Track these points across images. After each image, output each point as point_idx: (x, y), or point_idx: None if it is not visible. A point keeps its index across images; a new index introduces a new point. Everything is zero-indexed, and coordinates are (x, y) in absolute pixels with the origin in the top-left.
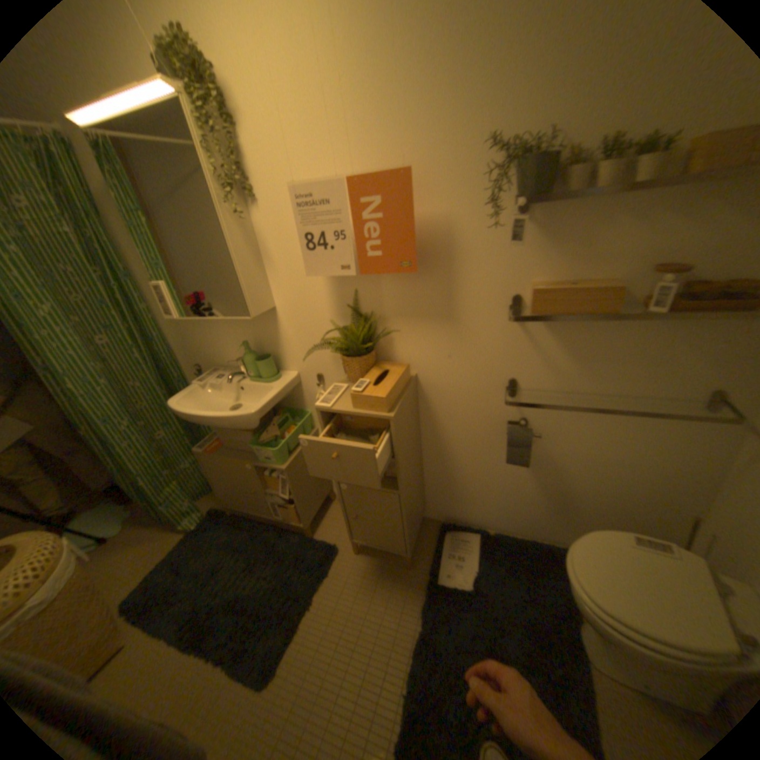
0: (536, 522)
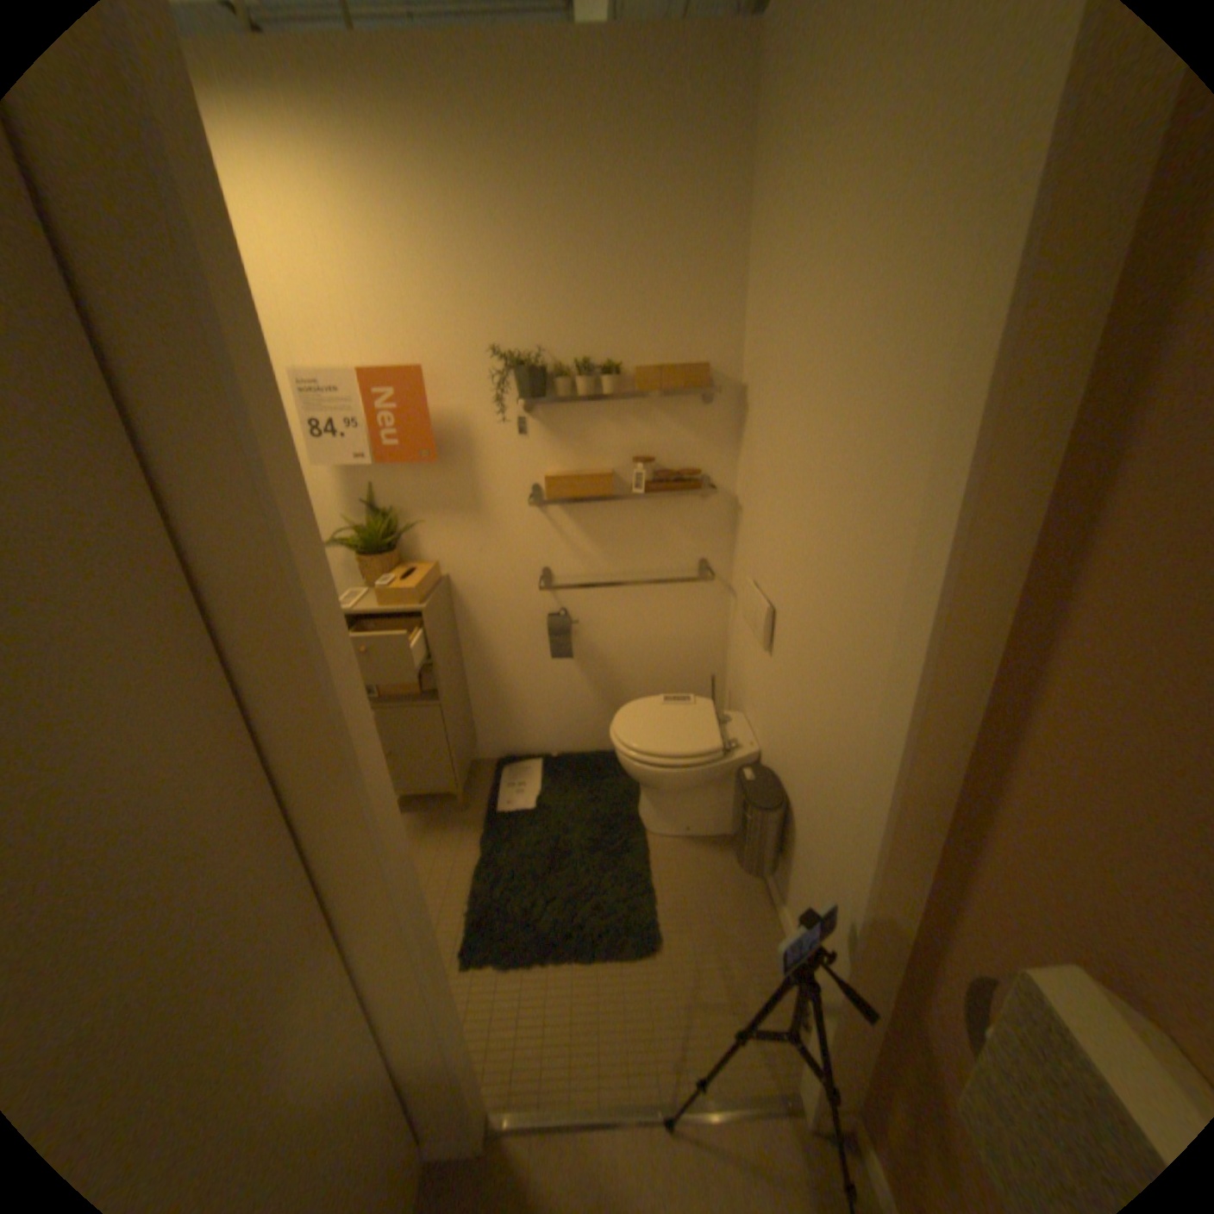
0: (596, 729)
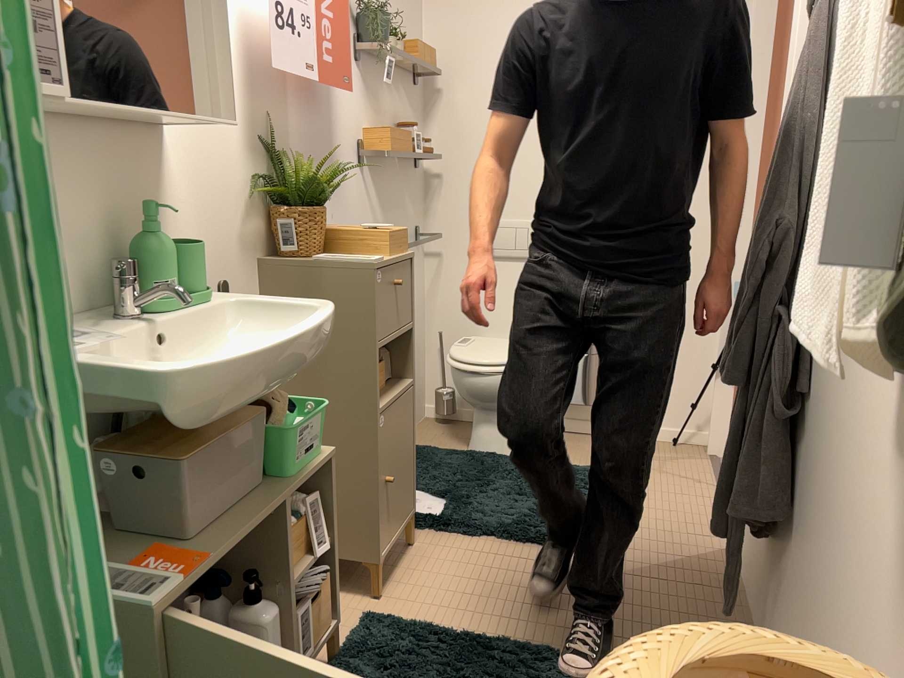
0: None
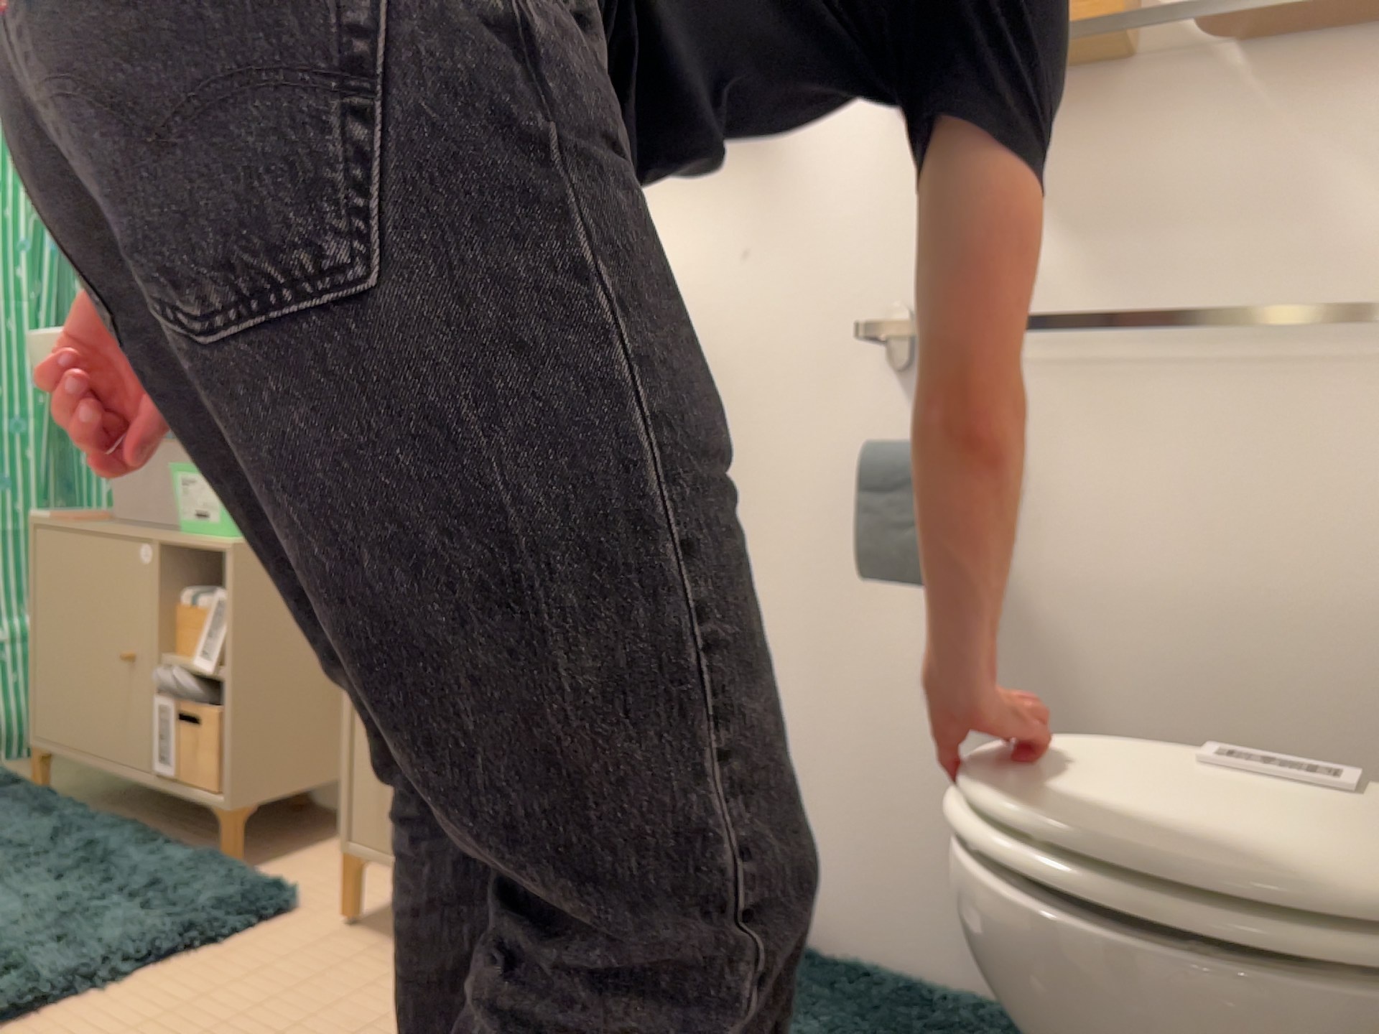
0: None
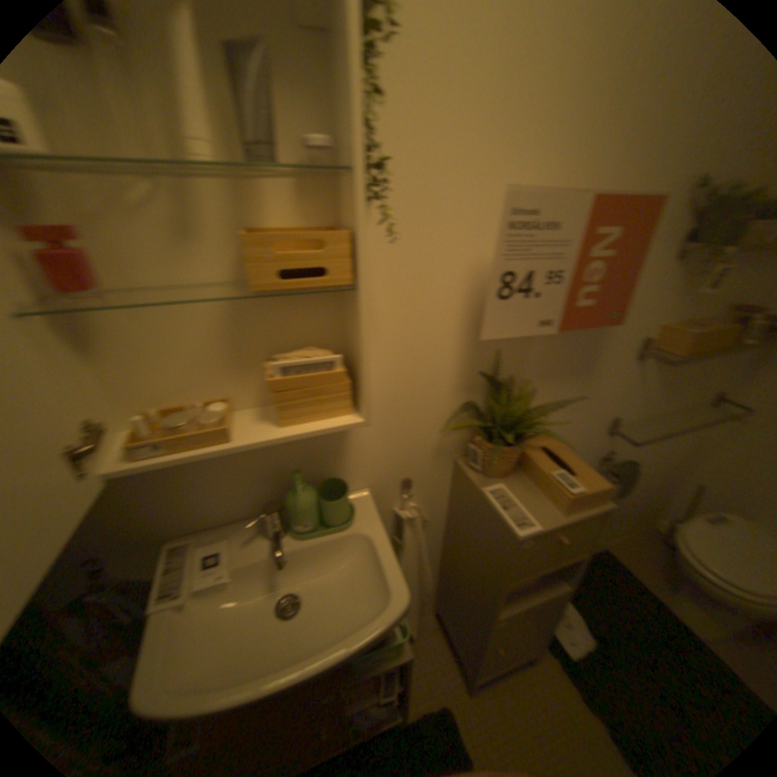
0: None
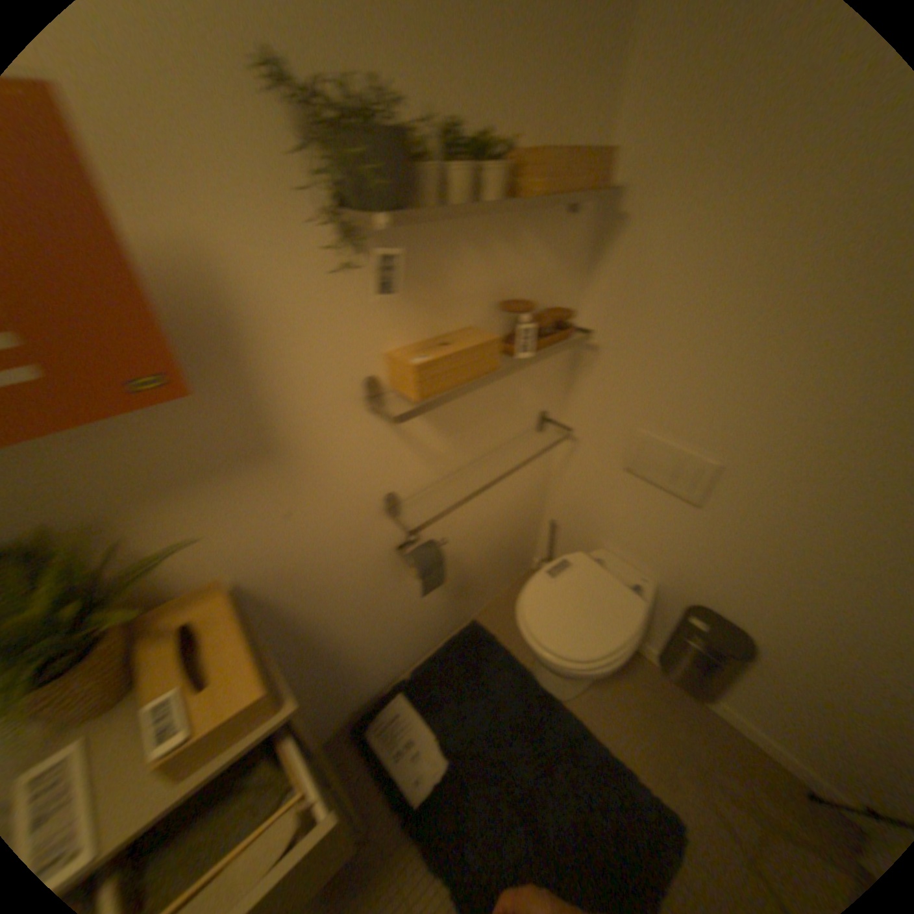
0: (443, 623)
